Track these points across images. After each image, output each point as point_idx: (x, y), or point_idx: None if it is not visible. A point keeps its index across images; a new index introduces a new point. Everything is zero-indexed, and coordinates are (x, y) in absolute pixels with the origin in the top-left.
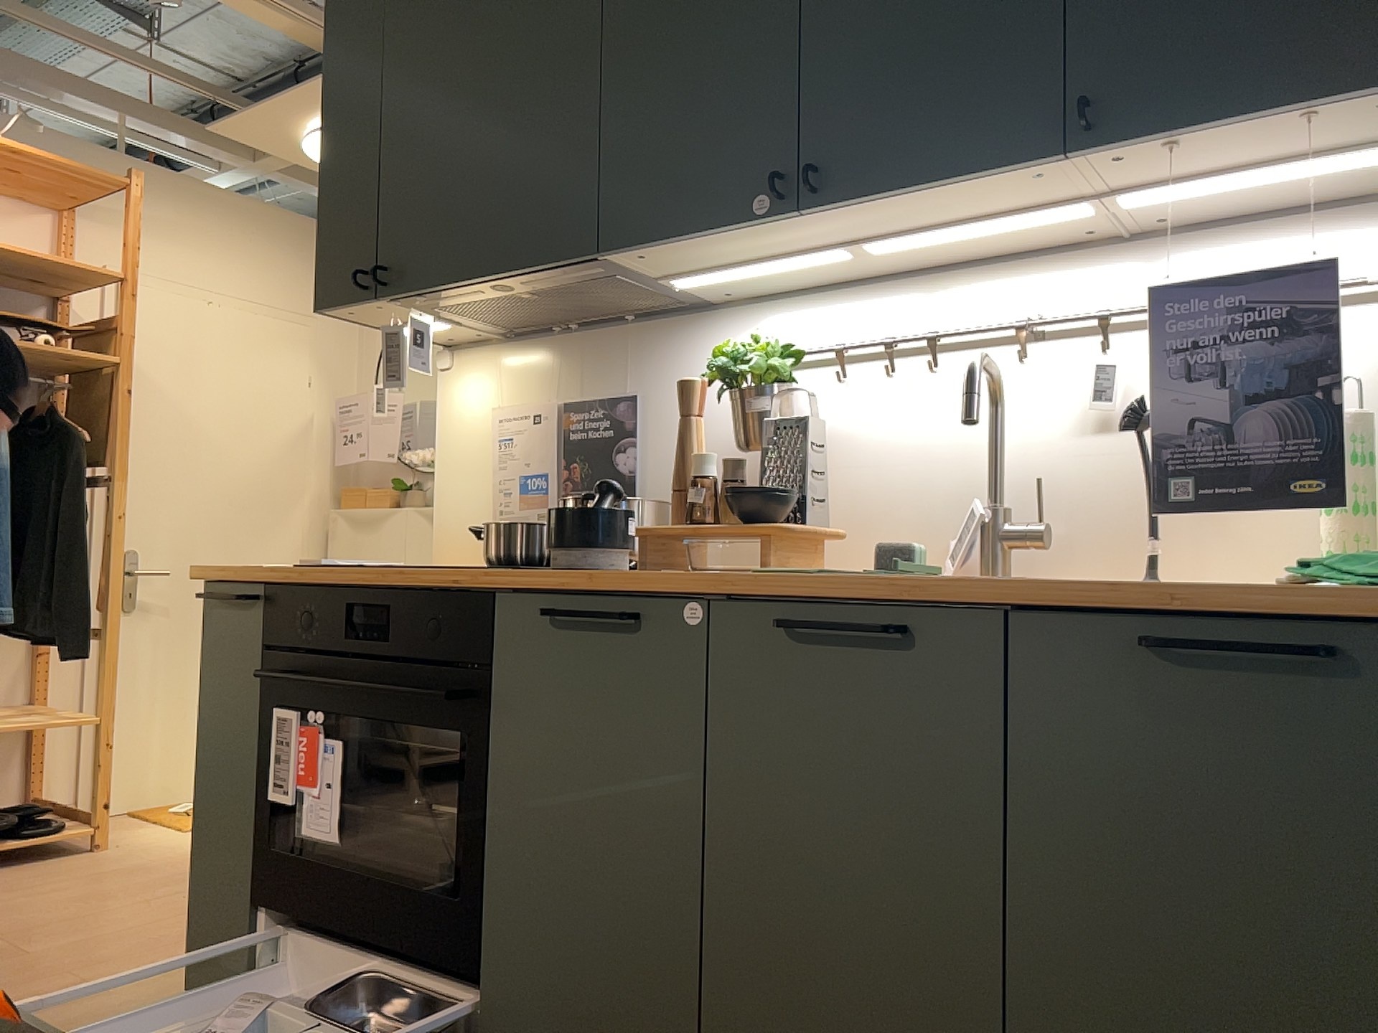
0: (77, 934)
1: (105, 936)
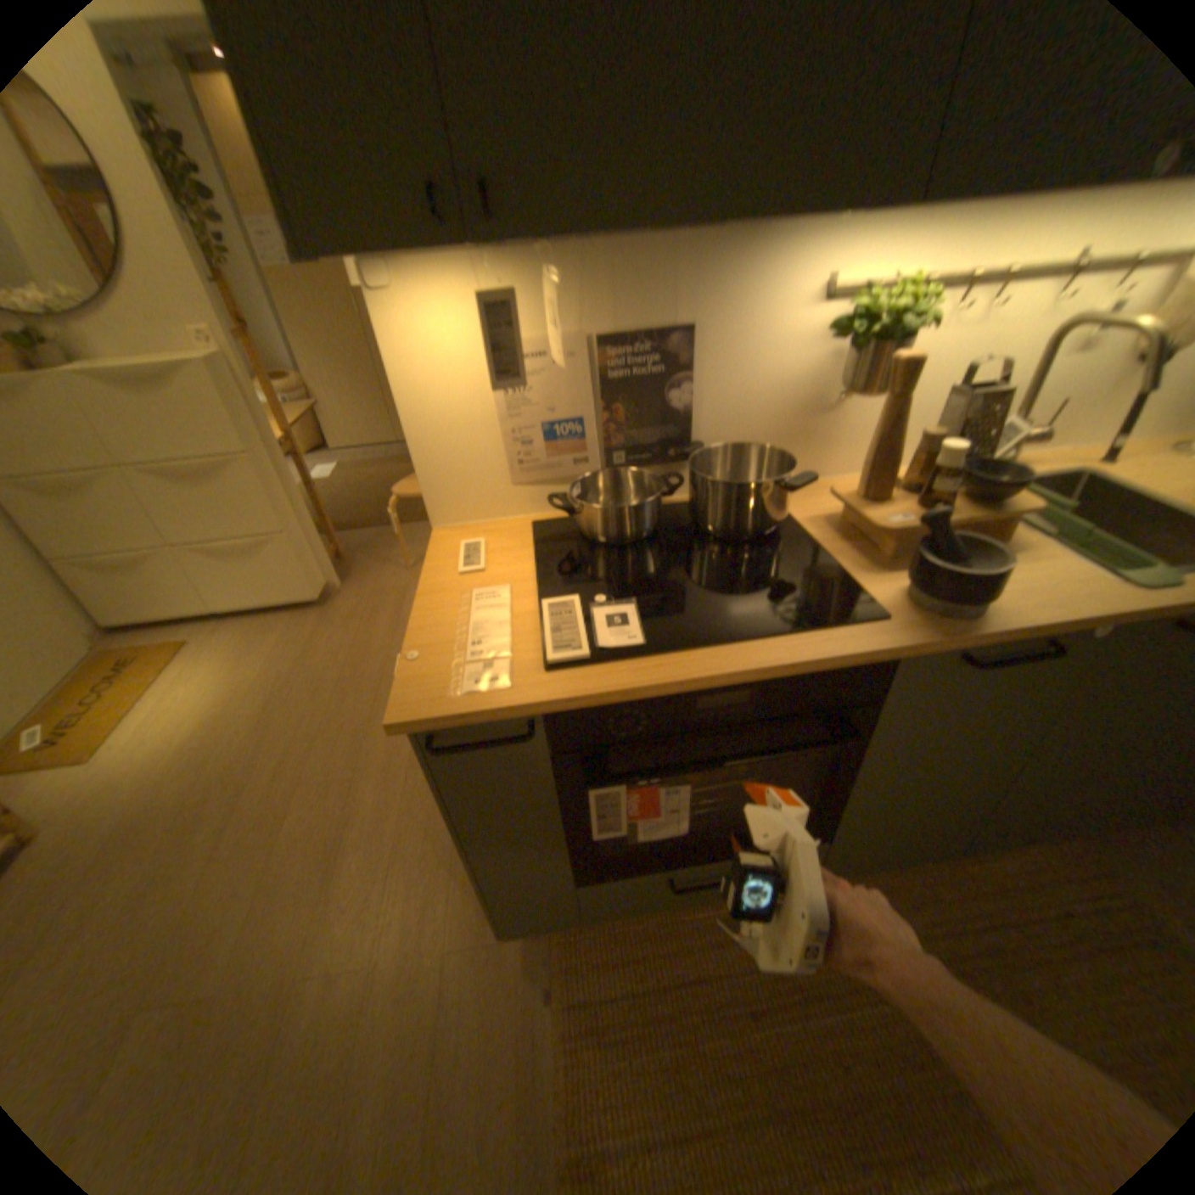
0: (220, 940)
1: (249, 920)
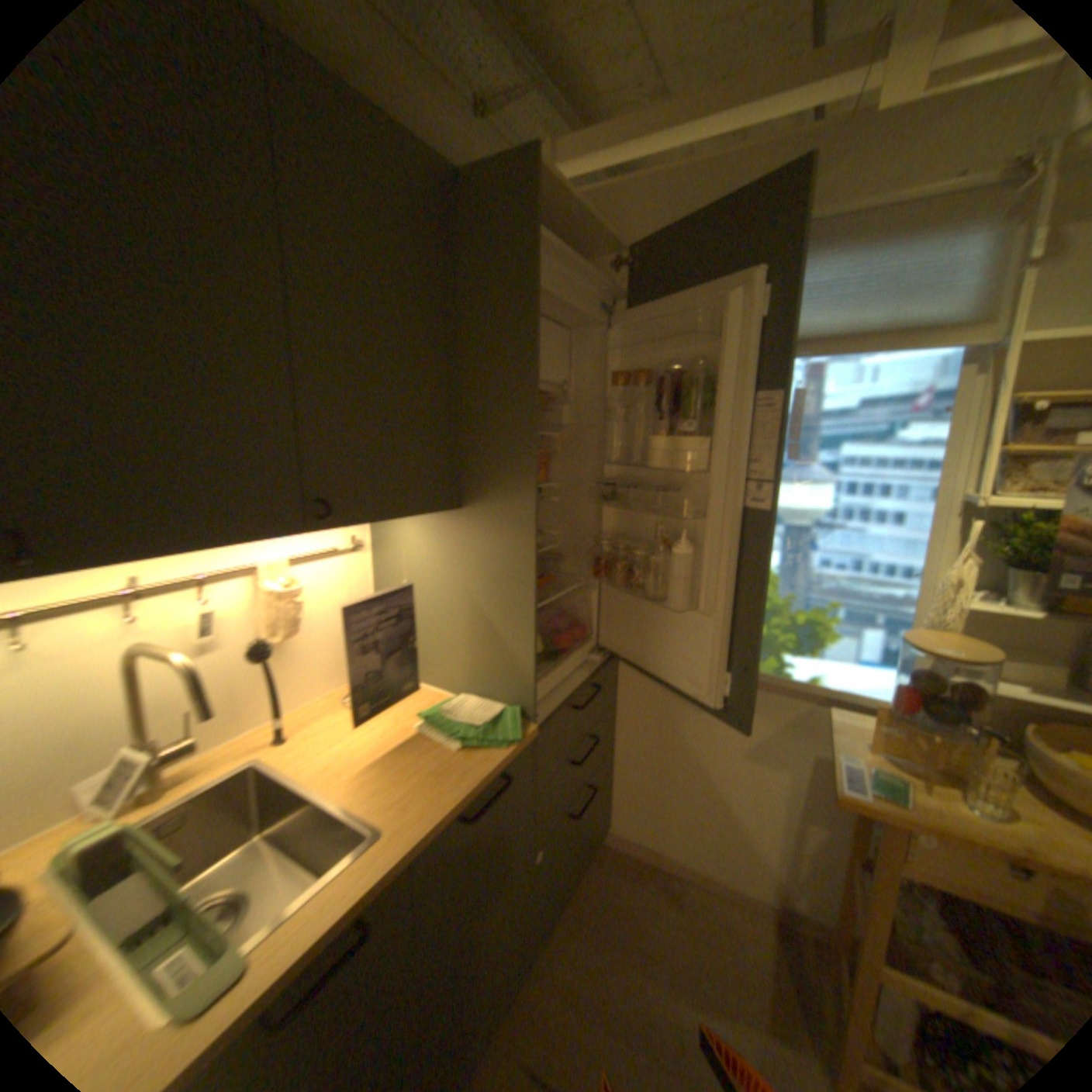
0: None
1: None
